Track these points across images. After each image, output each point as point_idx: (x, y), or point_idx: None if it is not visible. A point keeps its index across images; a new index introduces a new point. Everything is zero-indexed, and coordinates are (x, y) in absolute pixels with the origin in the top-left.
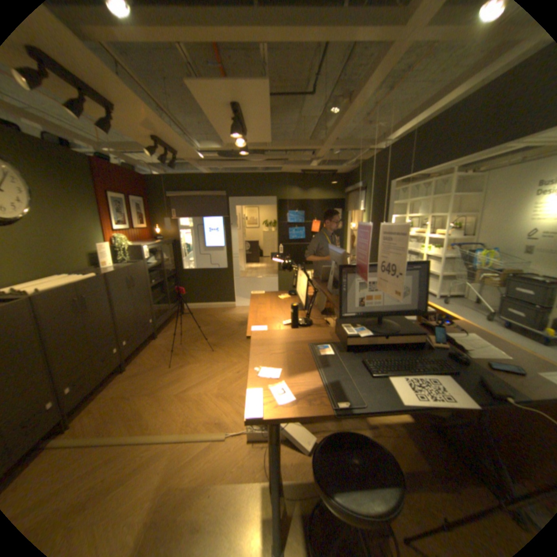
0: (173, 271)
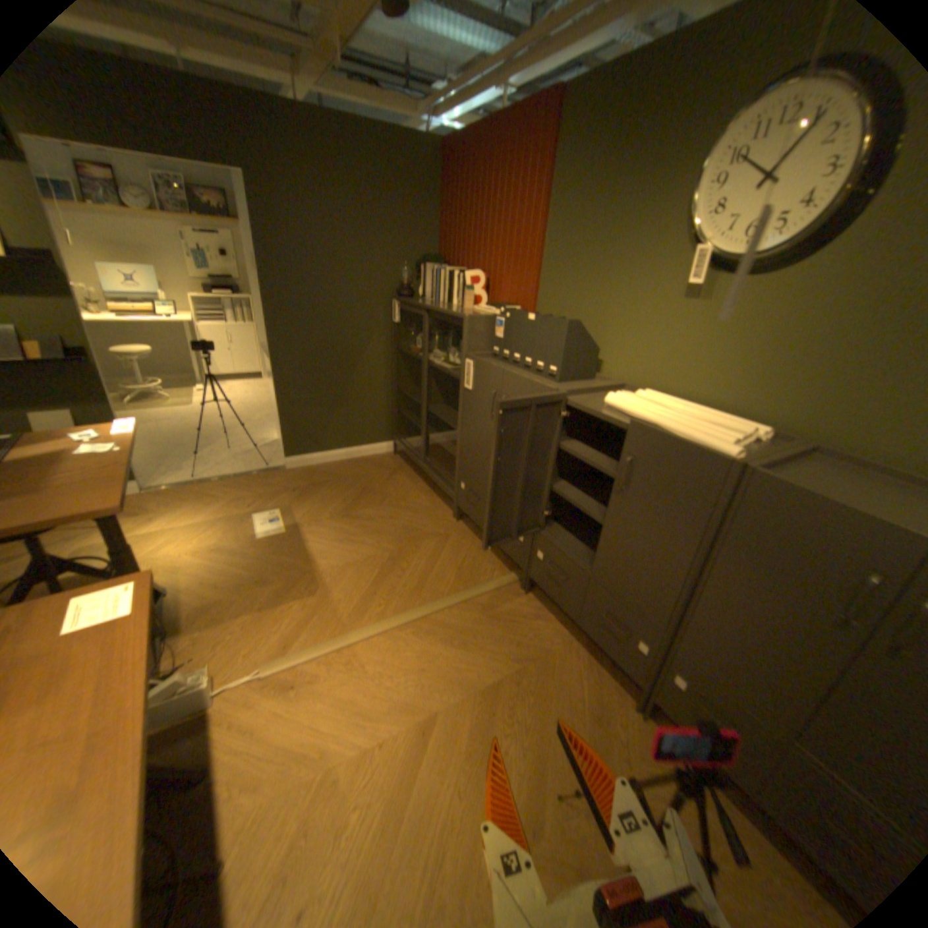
0: None
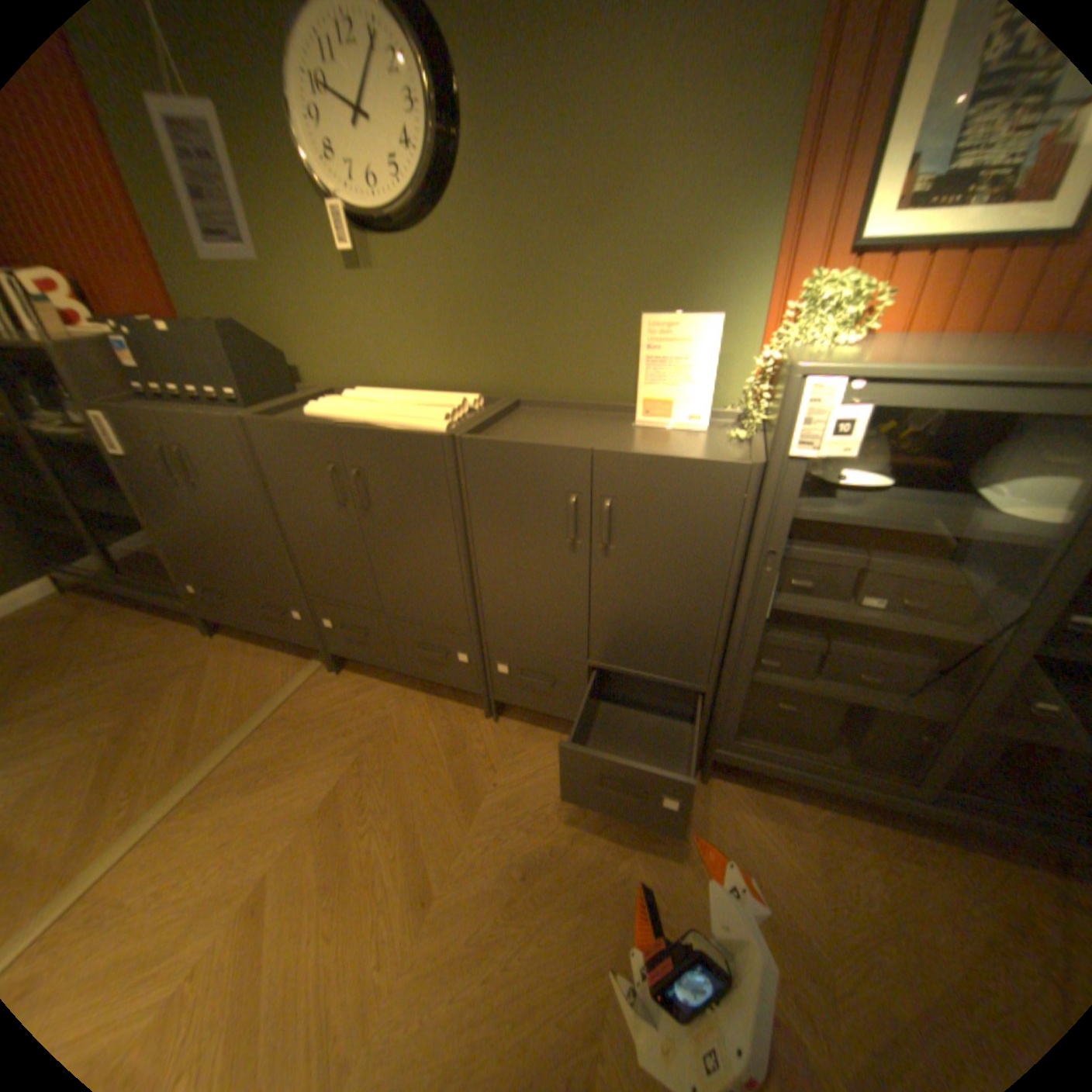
0: None
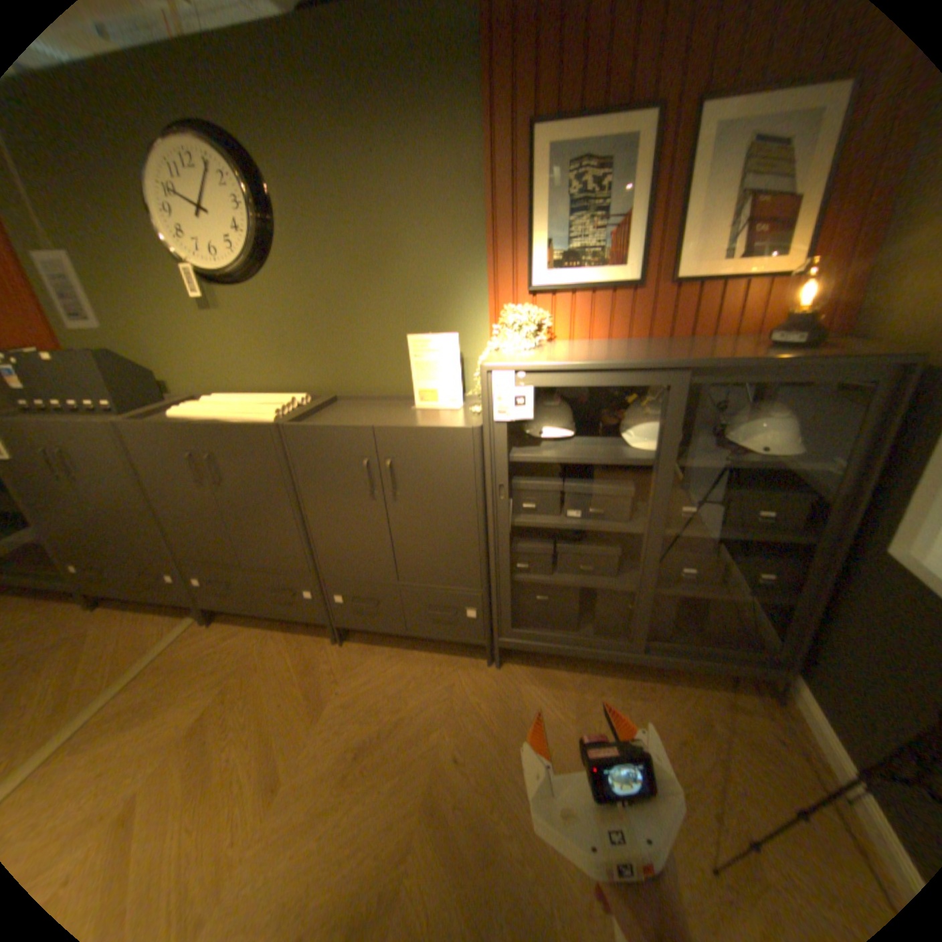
0: (798, 527)
